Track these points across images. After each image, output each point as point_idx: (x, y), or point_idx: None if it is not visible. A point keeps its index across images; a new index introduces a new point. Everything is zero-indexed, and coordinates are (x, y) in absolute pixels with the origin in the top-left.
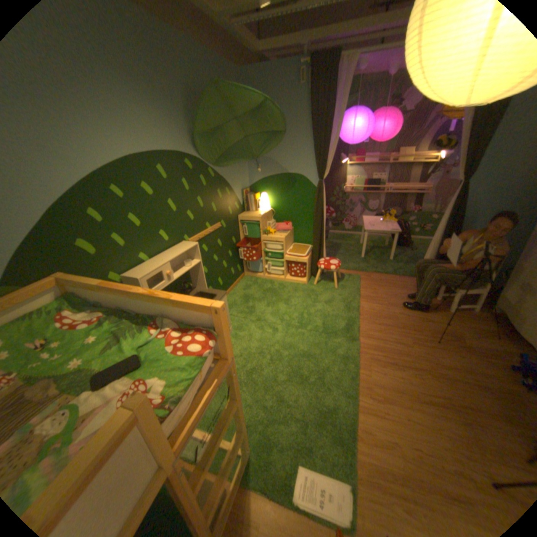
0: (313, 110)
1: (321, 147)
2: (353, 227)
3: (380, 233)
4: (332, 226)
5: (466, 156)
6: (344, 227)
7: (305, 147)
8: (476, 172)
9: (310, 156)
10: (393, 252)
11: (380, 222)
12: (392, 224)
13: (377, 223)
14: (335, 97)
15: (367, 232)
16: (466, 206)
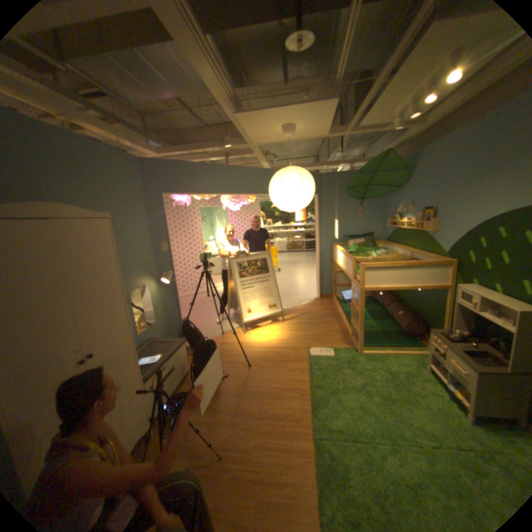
0: None
1: None
2: None
3: None
4: None
5: None
6: None
7: None
8: None
9: None
10: None
11: None
12: None
13: None
14: None
15: None
16: None
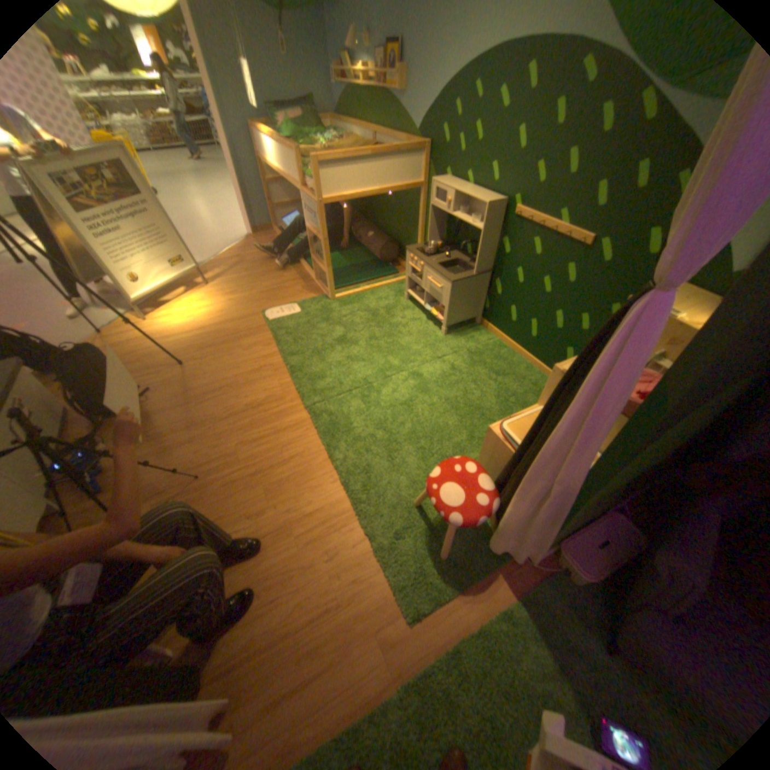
0: None
1: None
2: None
3: None
4: None
5: None
6: None
7: None
8: None
9: None
10: None
11: None
12: None
13: None
14: None
15: None
16: None
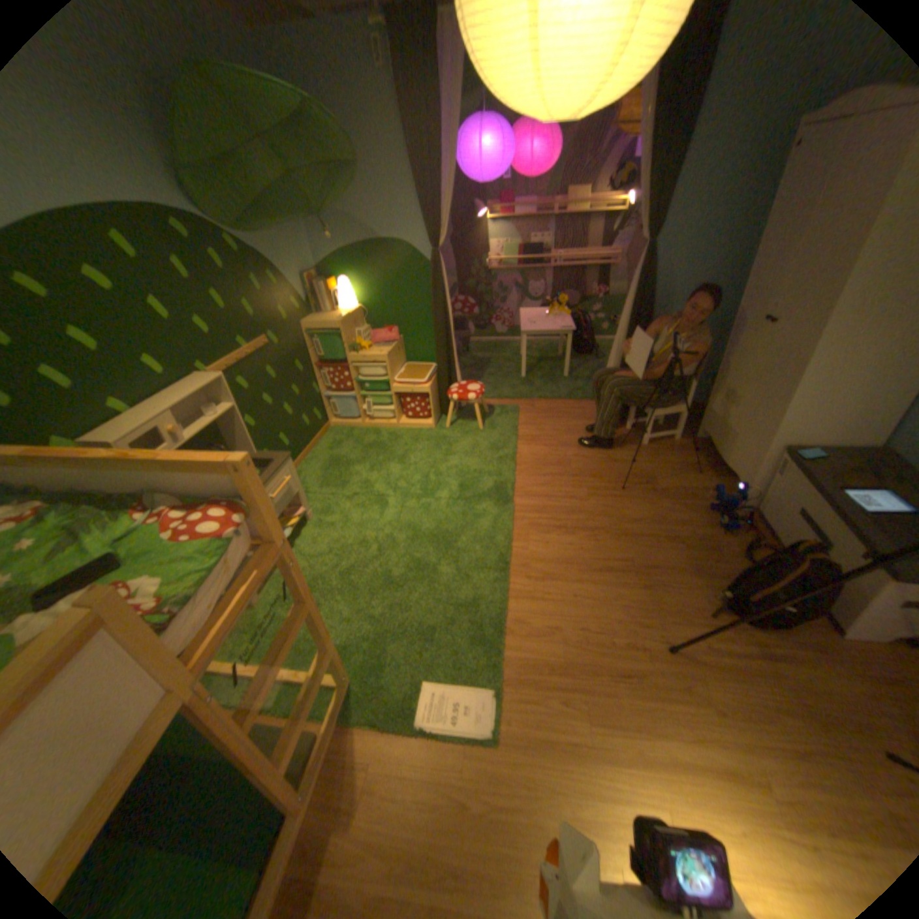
0: (405, 120)
1: (427, 189)
2: (509, 329)
3: (545, 334)
4: (475, 330)
5: (649, 200)
6: (495, 330)
7: (402, 191)
8: (666, 226)
9: (414, 207)
10: (568, 364)
11: (545, 316)
12: (564, 319)
13: (542, 318)
14: (439, 96)
15: (526, 335)
16: (657, 281)
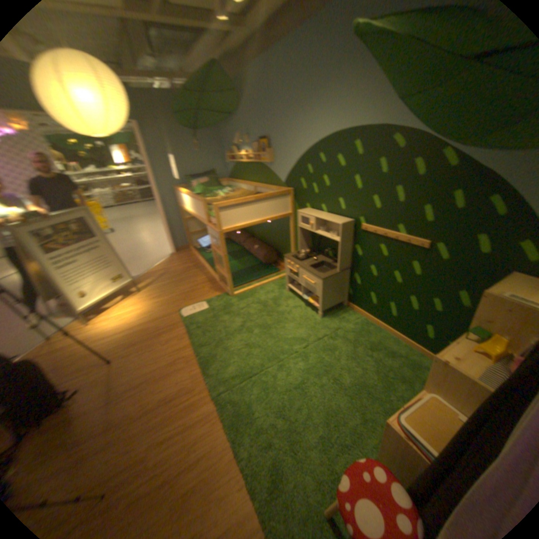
0: None
1: None
2: None
3: None
4: None
5: None
6: None
7: None
8: None
9: None
10: None
11: None
12: None
13: None
14: None
15: None
16: None
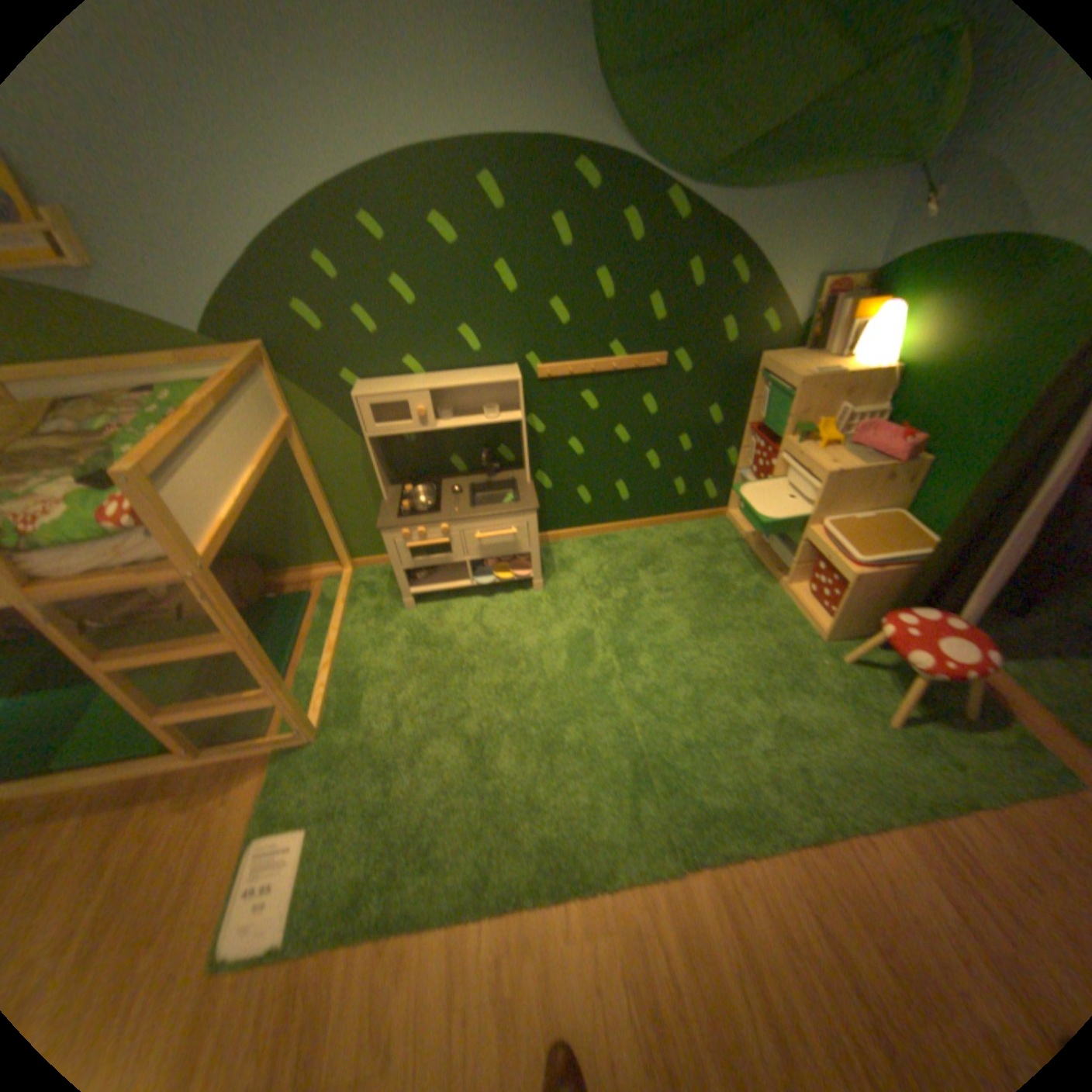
0: None
1: None
2: None
3: None
4: None
5: None
6: None
7: None
8: None
9: None
10: None
11: None
12: None
13: None
14: None
15: None
16: None
